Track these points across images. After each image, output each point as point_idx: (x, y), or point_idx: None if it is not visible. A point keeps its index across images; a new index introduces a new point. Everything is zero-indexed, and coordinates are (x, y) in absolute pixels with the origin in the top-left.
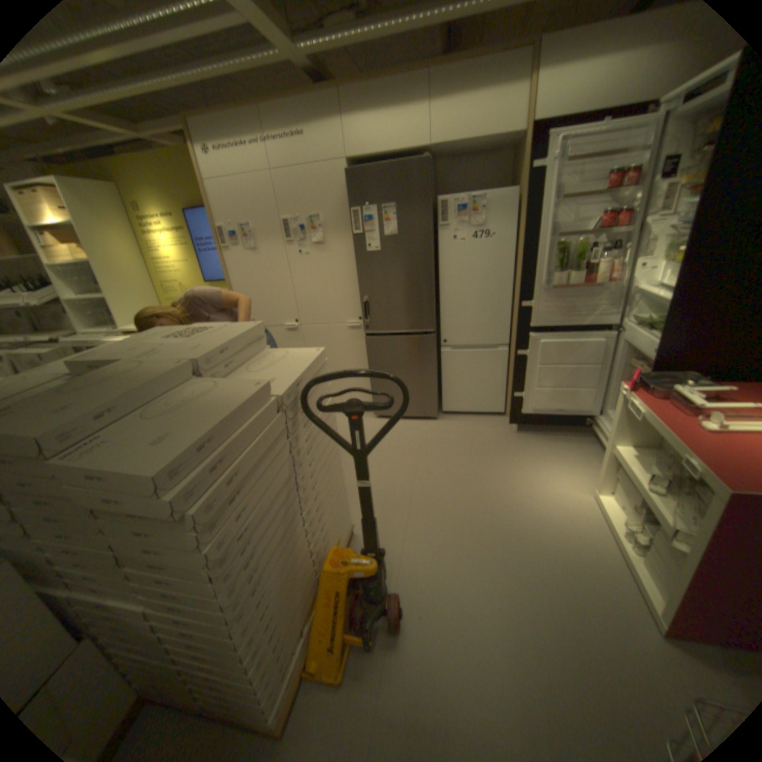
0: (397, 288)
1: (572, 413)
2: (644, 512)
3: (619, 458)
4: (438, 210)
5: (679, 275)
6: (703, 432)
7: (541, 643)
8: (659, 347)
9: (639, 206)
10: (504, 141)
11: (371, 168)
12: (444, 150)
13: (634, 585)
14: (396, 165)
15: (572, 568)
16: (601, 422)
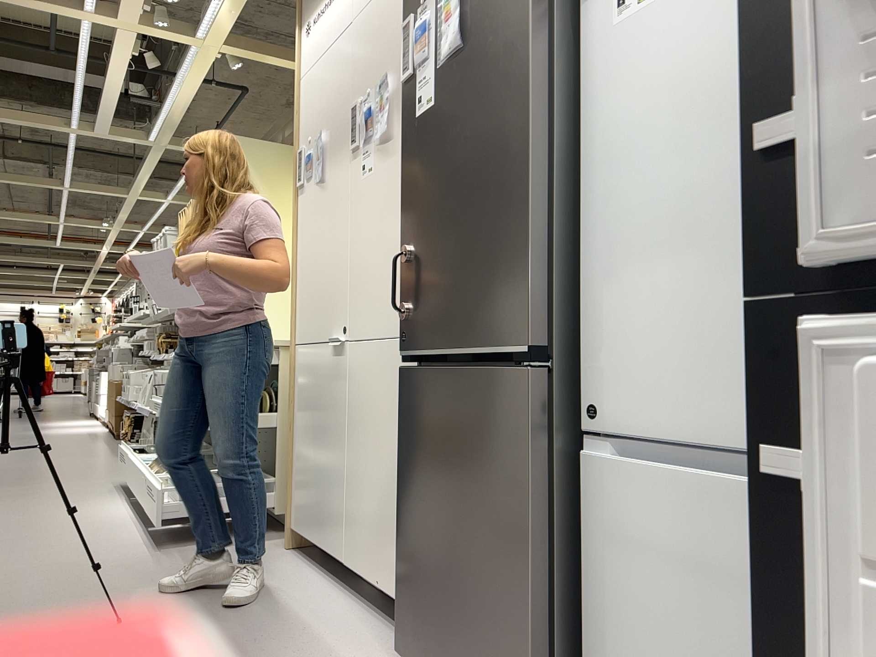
0: (455, 204)
1: None
2: None
3: None
4: None
5: None
6: None
7: None
8: None
9: None
10: None
11: None
12: None
13: None
14: None
15: None
16: None
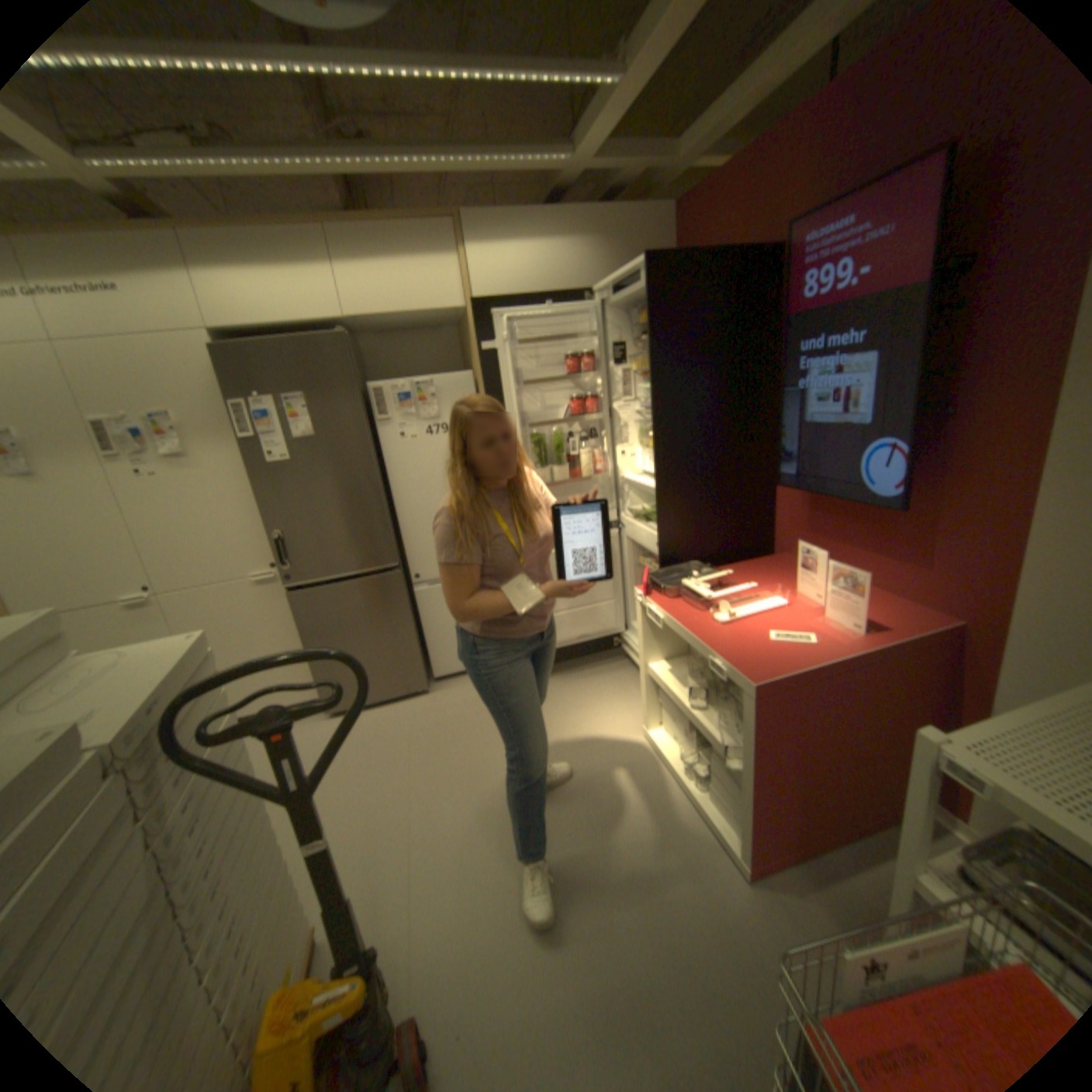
0: (327, 511)
1: (595, 636)
2: (693, 736)
3: (654, 678)
4: (370, 400)
5: (654, 463)
6: (717, 626)
7: (629, 974)
8: (658, 541)
9: (602, 392)
10: (442, 318)
11: (254, 344)
12: (364, 324)
13: (706, 832)
14: (295, 340)
15: (640, 842)
16: (628, 638)
